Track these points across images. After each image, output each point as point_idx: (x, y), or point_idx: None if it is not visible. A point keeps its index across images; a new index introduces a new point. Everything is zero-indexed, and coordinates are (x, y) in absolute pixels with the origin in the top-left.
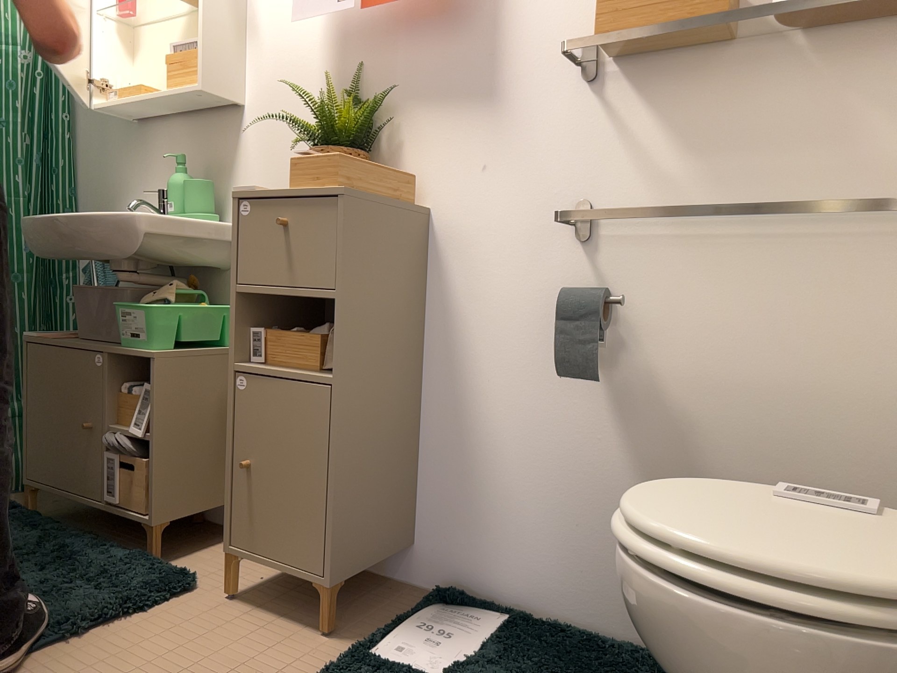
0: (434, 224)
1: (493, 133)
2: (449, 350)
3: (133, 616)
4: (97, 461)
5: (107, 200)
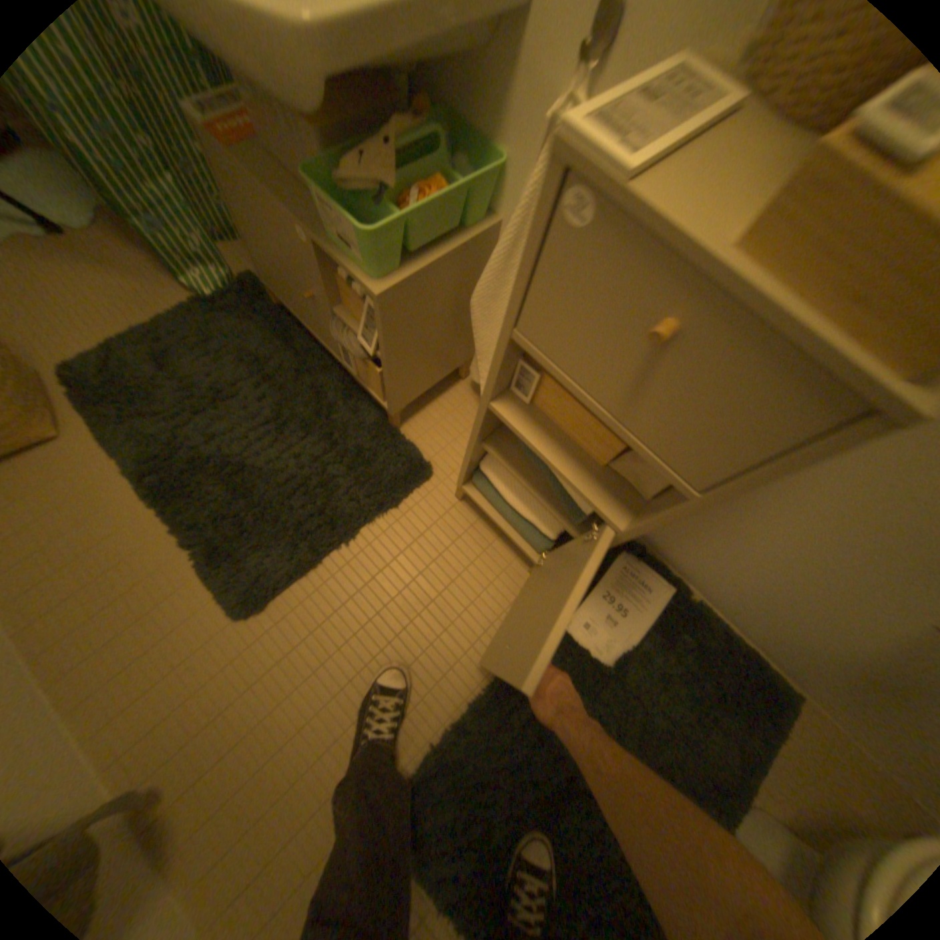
0: None
1: None
2: None
3: (390, 516)
4: (330, 329)
5: None
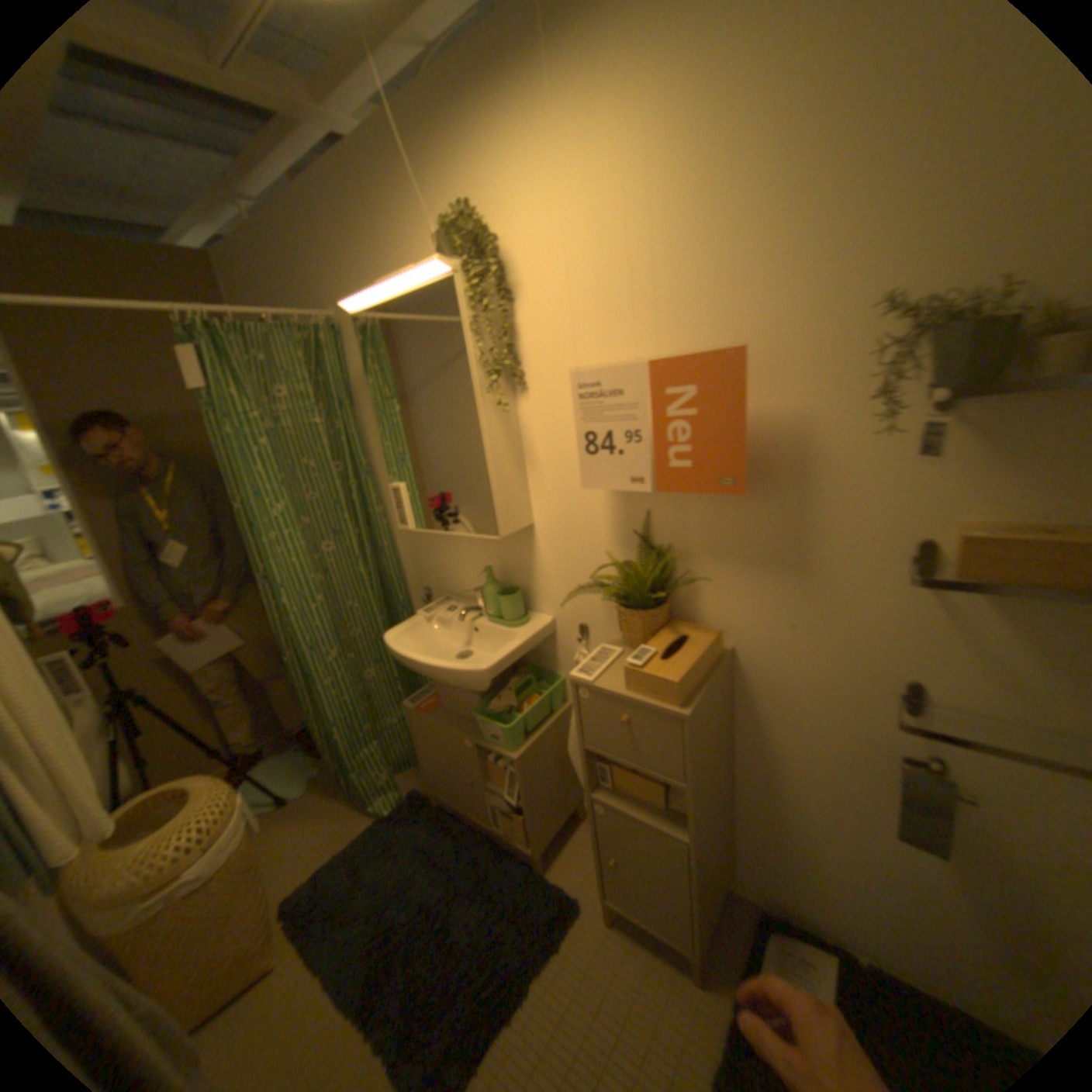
0: (739, 659)
1: (802, 599)
2: (762, 756)
3: (552, 963)
4: (480, 804)
5: (424, 571)
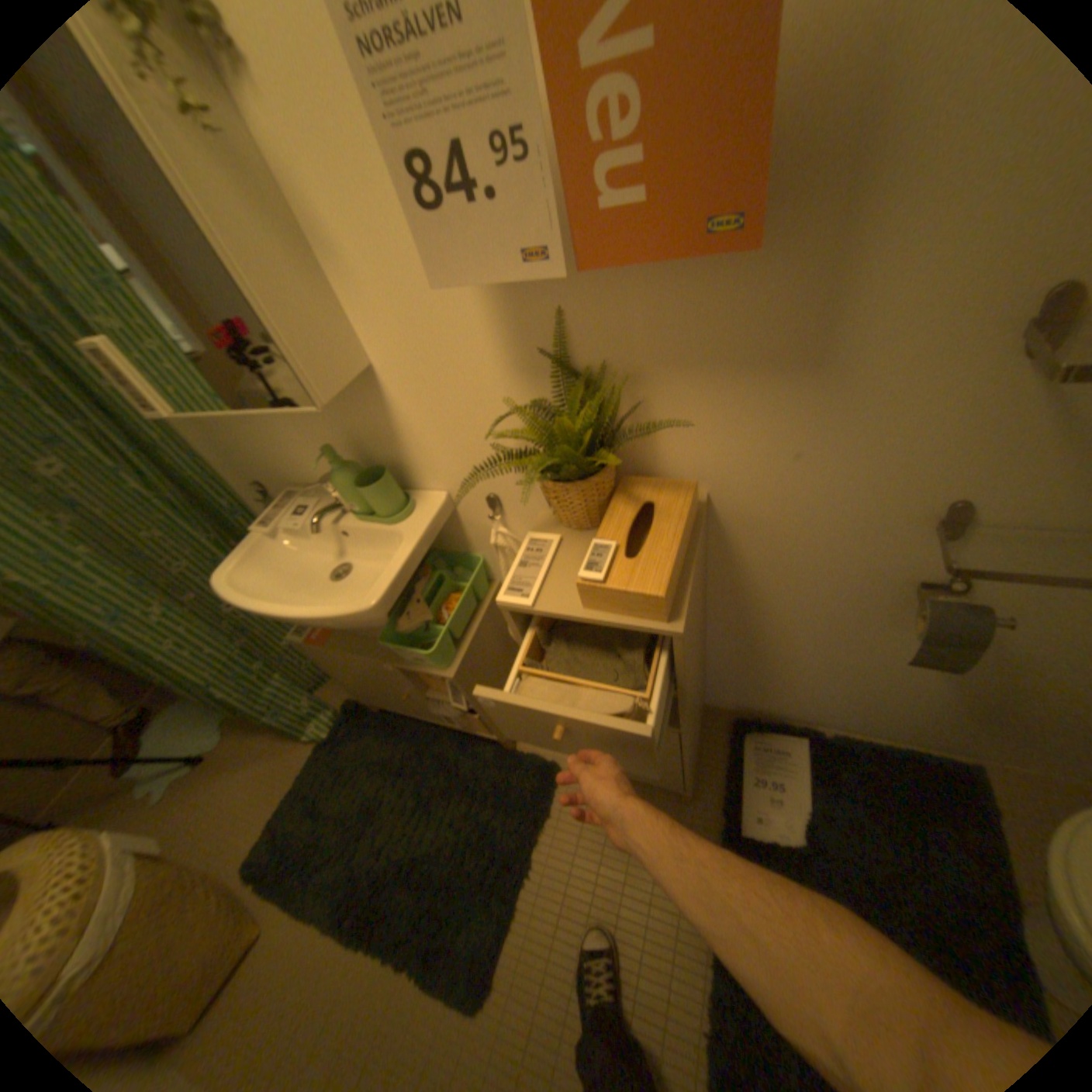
0: (716, 506)
1: (818, 415)
2: (740, 601)
3: (547, 830)
4: (427, 709)
5: (240, 459)
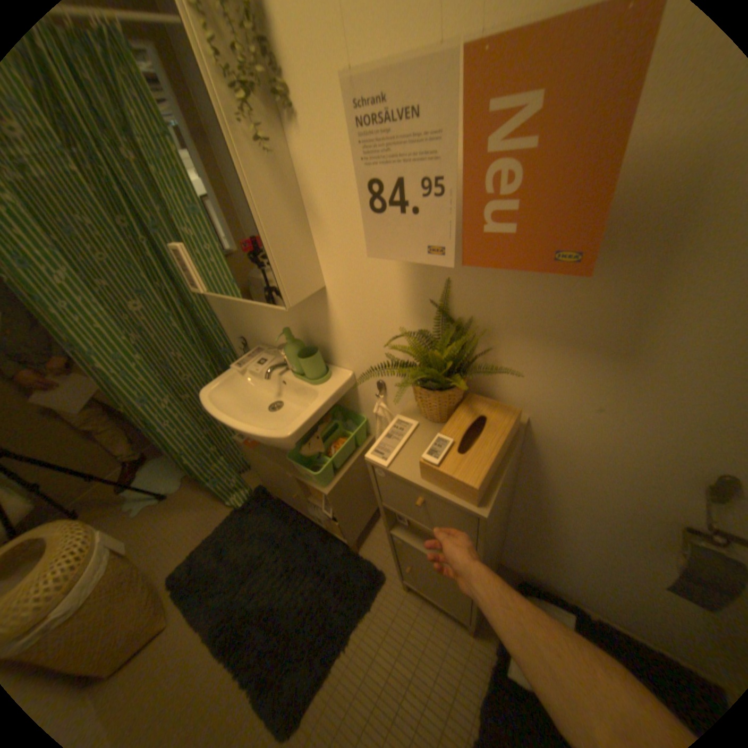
0: (534, 428)
1: (621, 386)
2: (540, 498)
3: (366, 620)
4: (307, 509)
5: (236, 322)
